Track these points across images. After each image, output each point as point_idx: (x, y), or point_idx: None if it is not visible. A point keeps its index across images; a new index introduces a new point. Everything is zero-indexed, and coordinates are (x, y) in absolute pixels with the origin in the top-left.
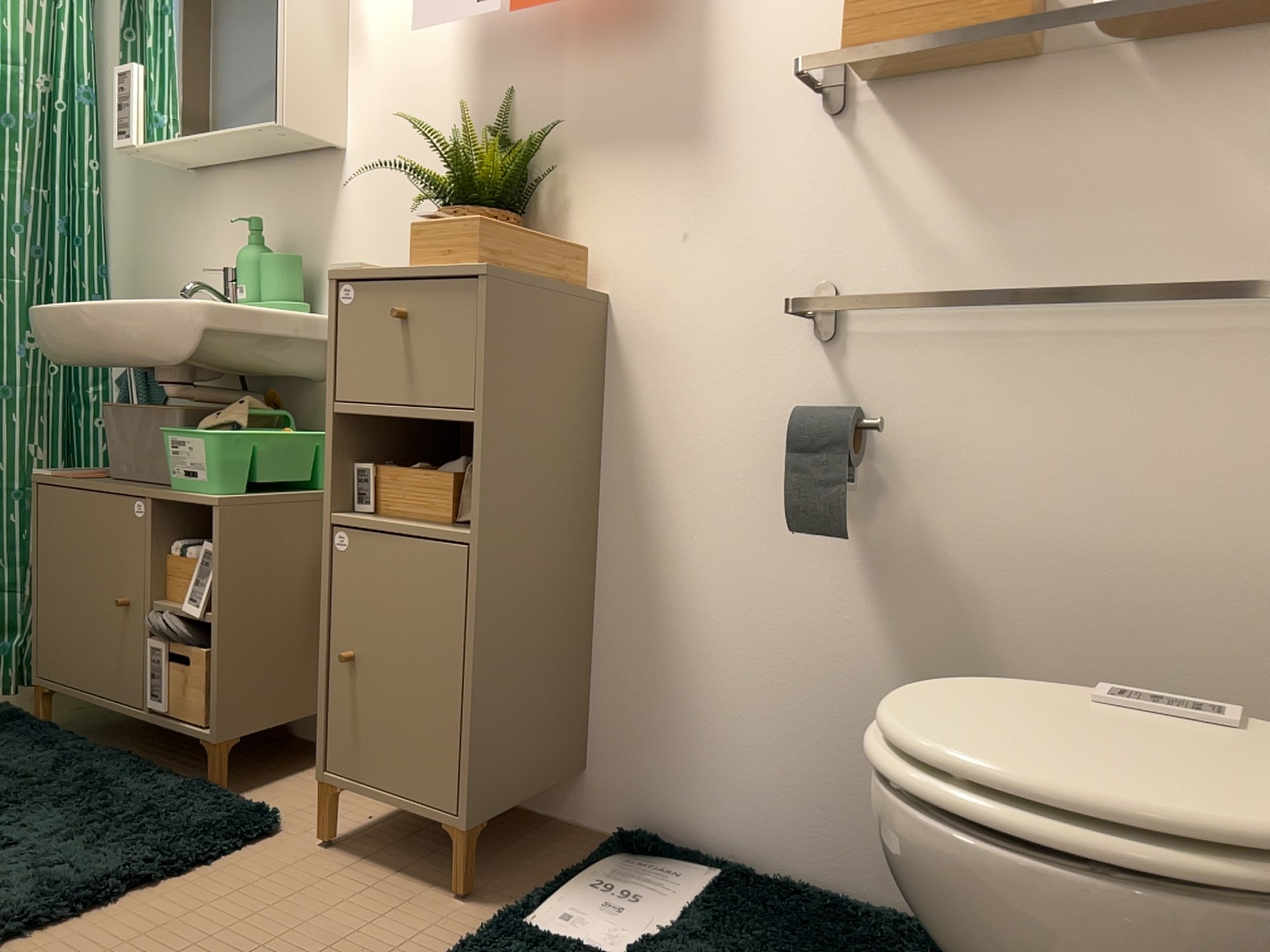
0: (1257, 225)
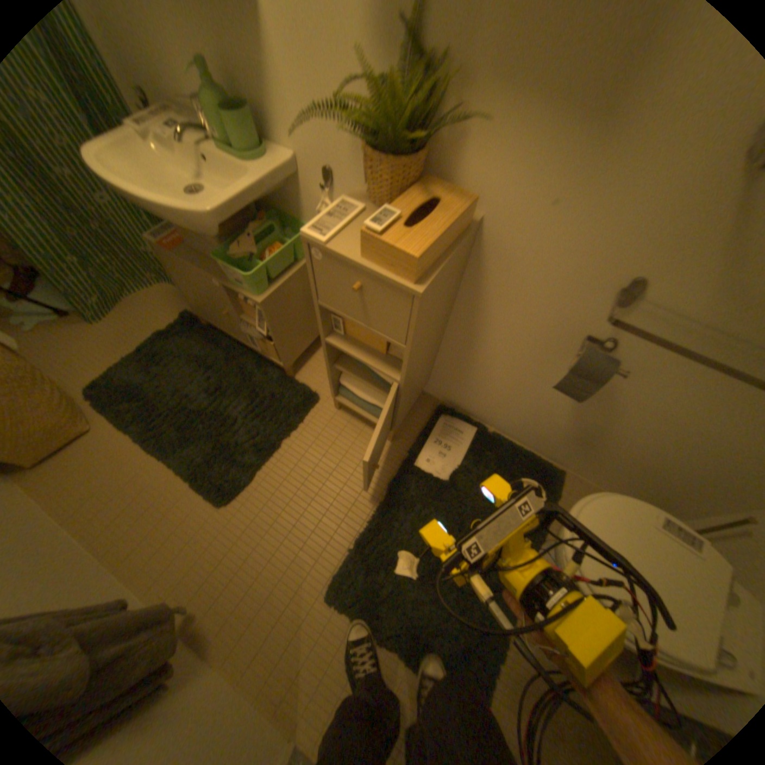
0: None
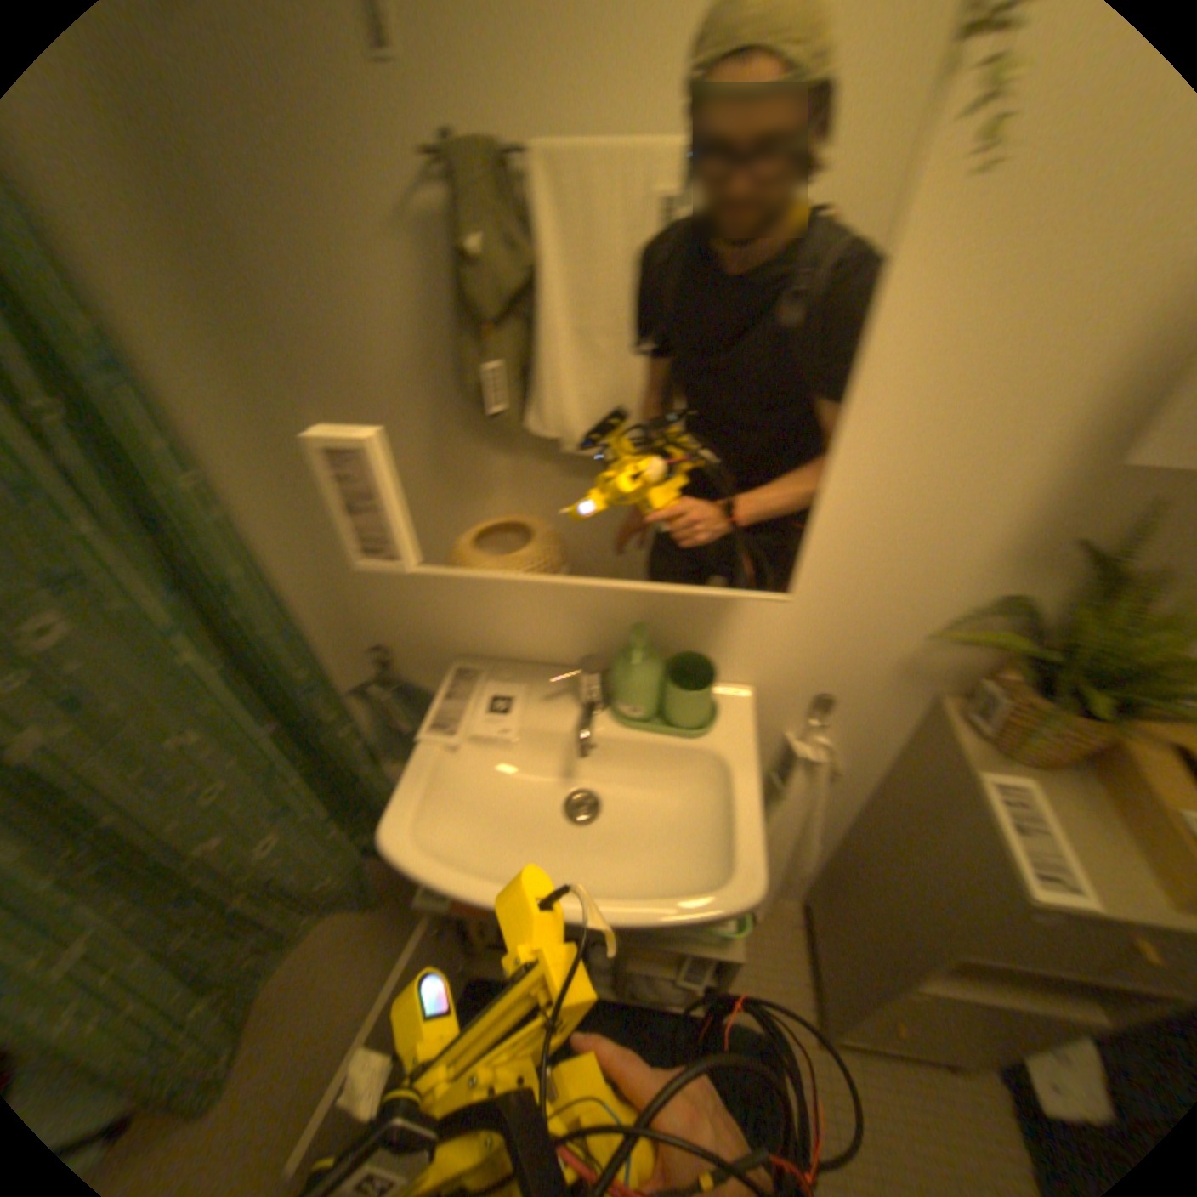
0: None
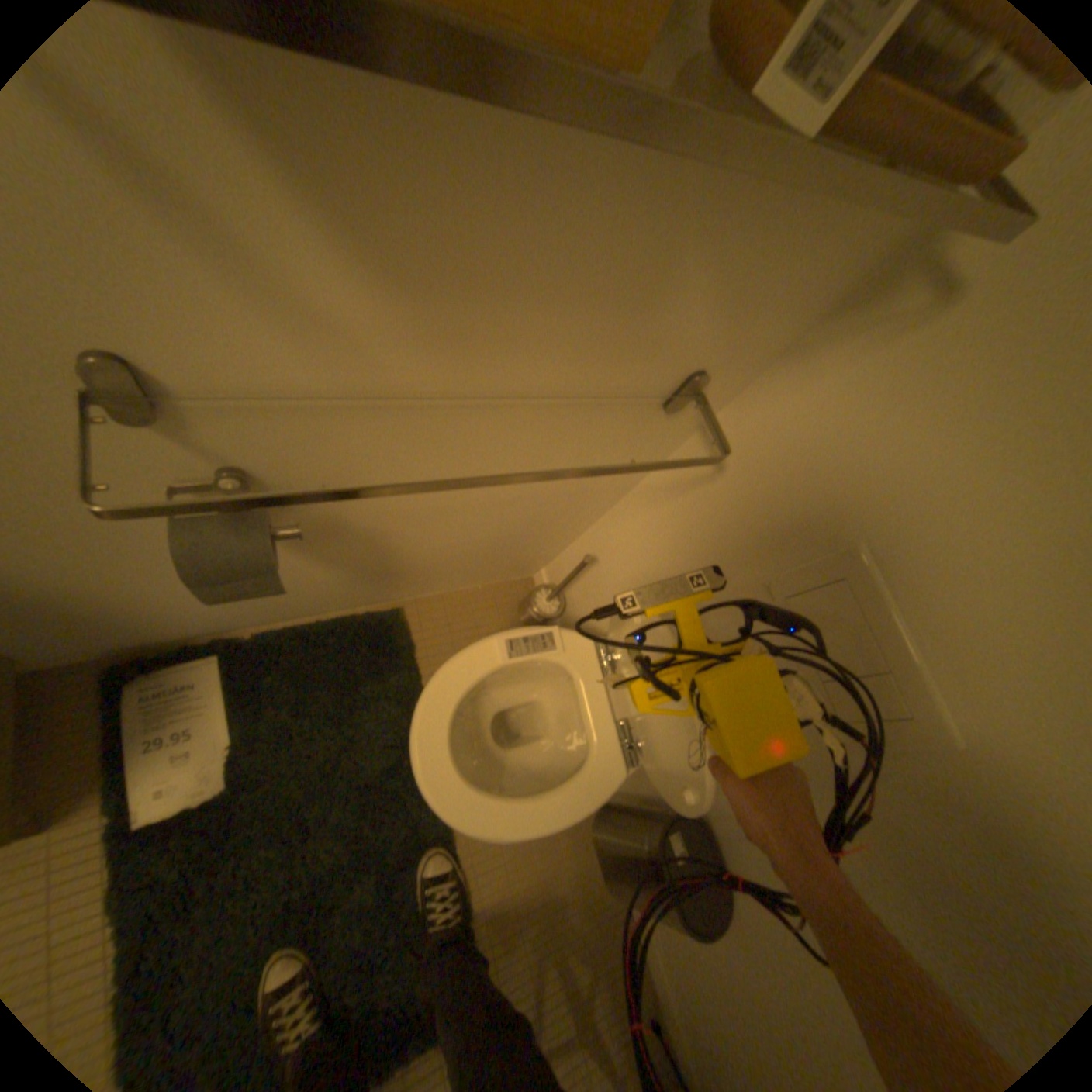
0: (687, 336)
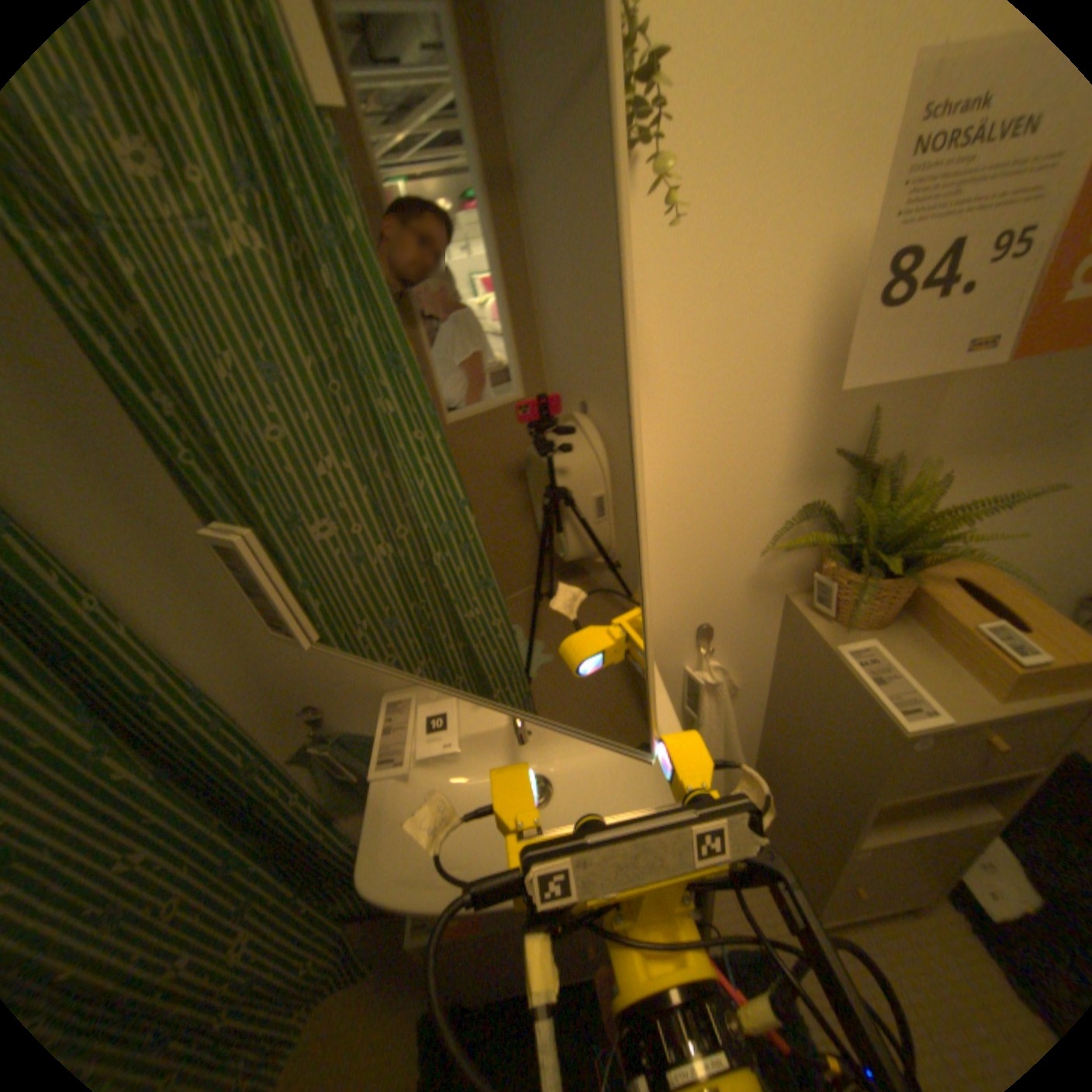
0: None
